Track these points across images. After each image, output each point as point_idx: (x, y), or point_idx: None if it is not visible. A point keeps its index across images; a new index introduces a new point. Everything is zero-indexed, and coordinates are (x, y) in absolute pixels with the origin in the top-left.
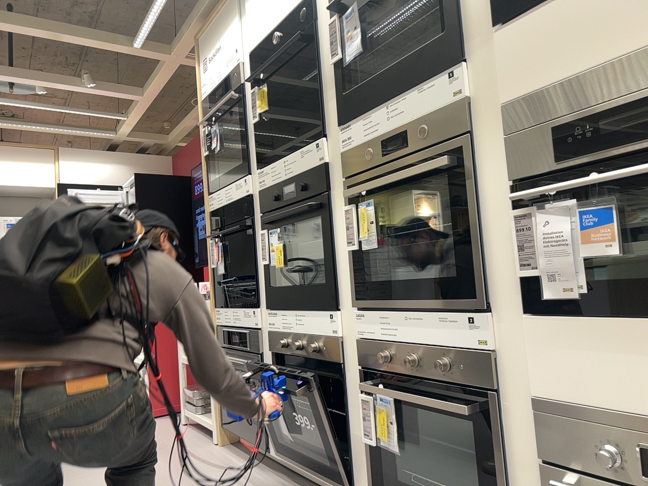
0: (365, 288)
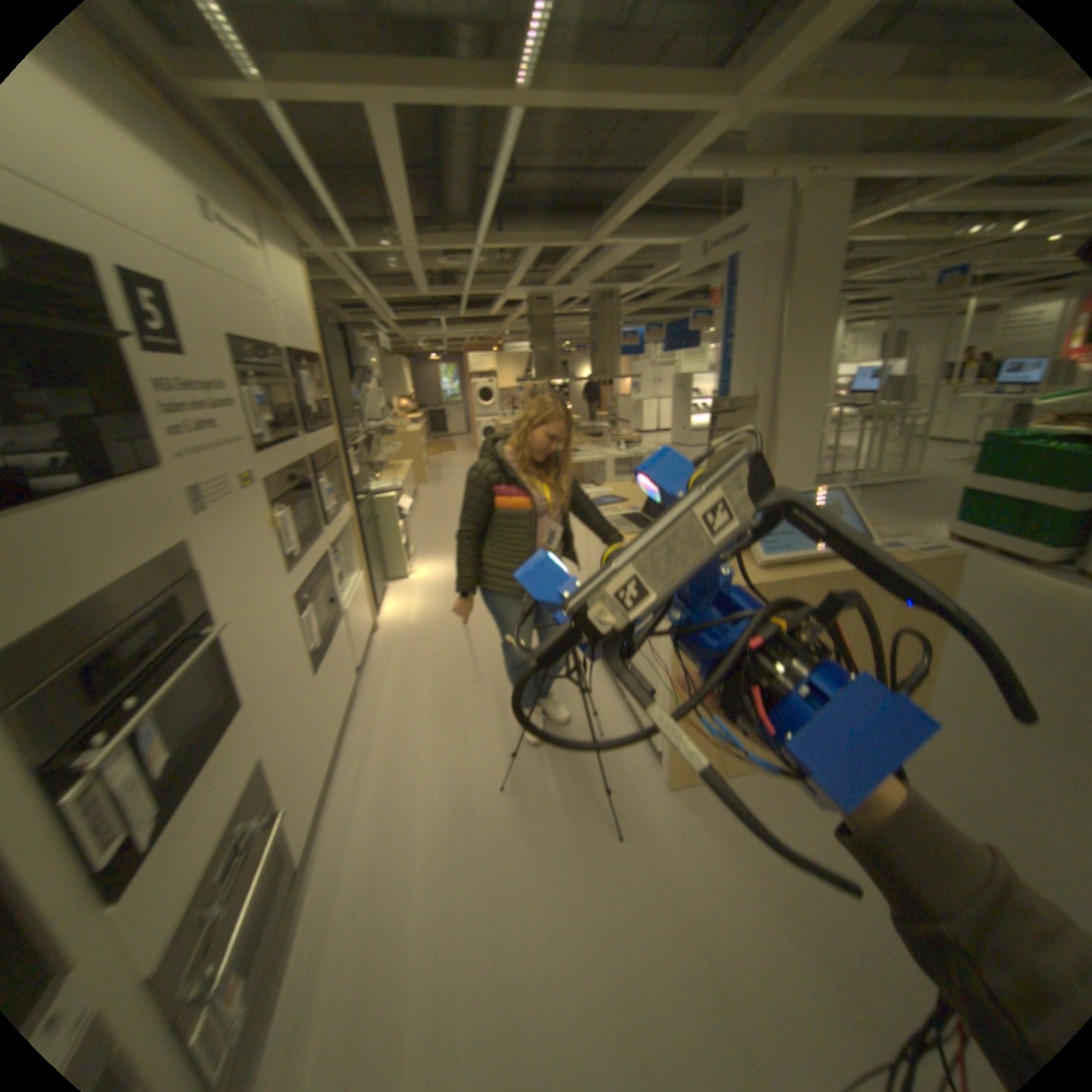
0: None
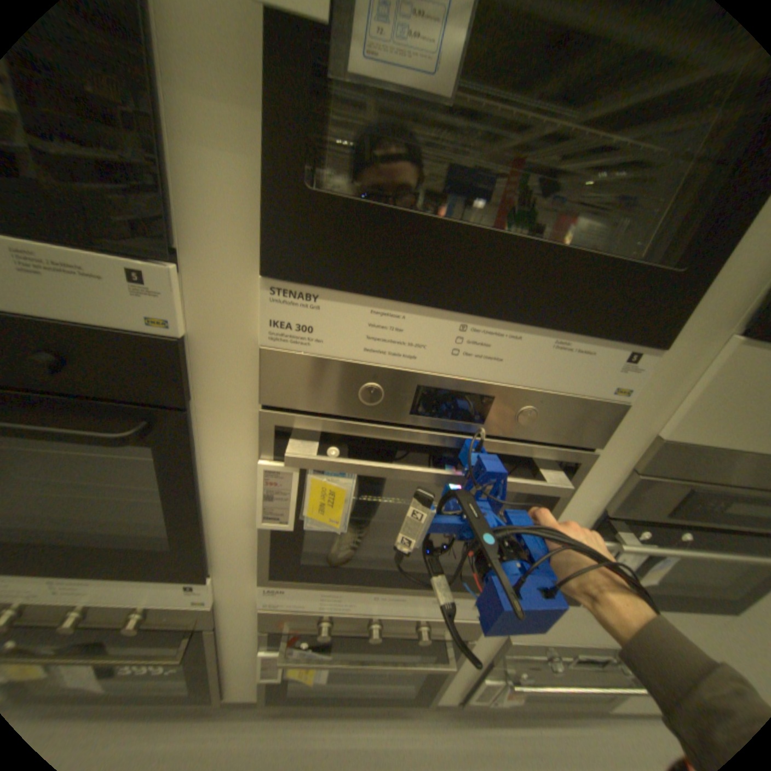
0: (295, 568)
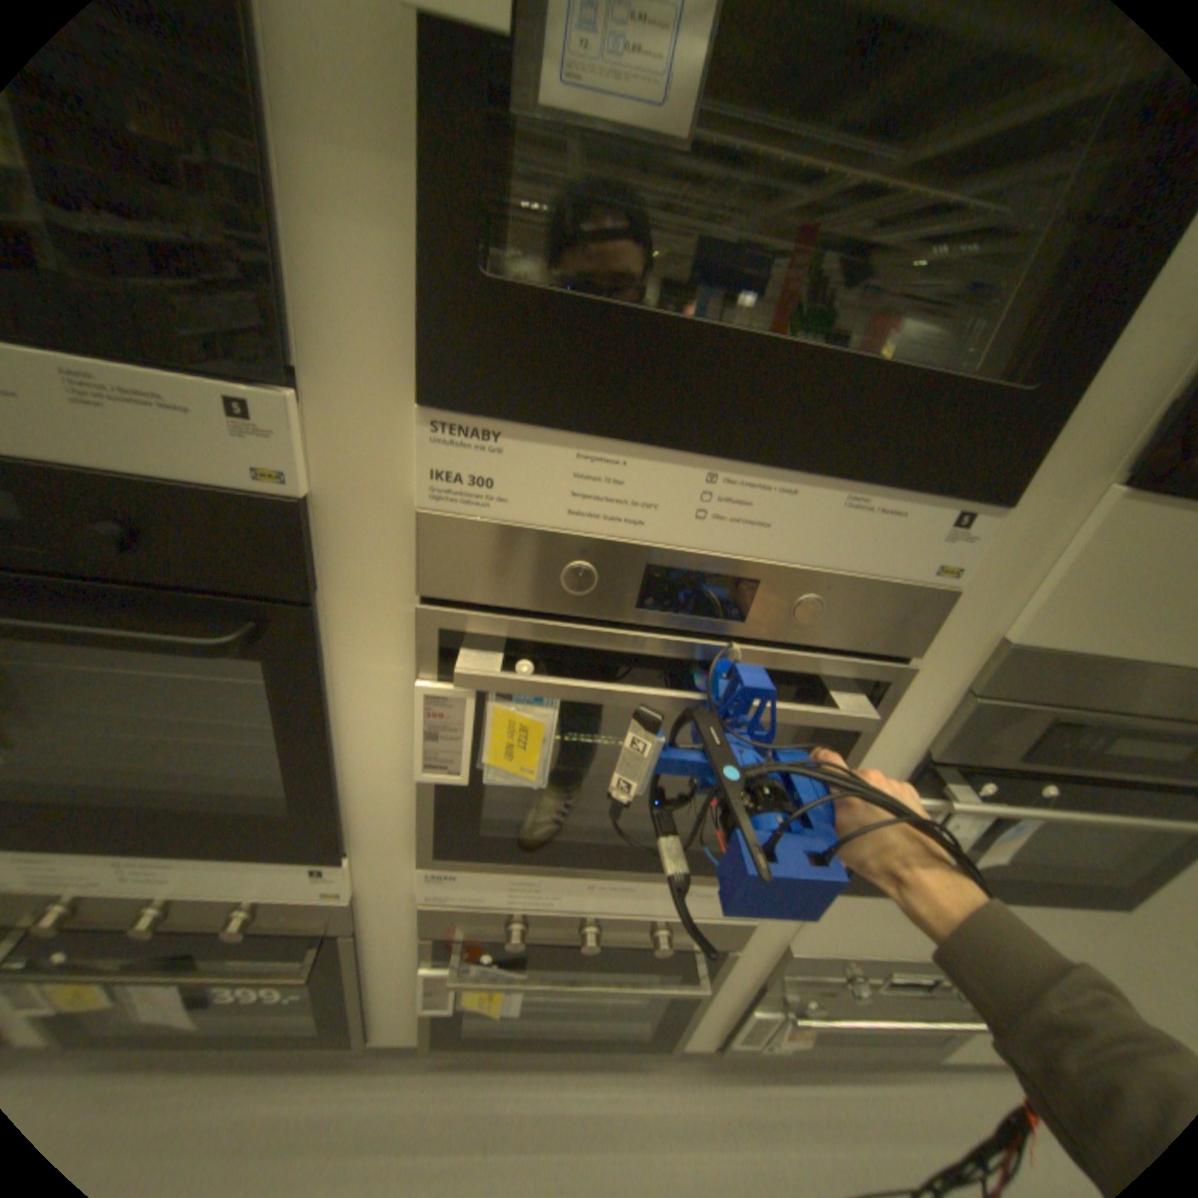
0: (472, 842)
